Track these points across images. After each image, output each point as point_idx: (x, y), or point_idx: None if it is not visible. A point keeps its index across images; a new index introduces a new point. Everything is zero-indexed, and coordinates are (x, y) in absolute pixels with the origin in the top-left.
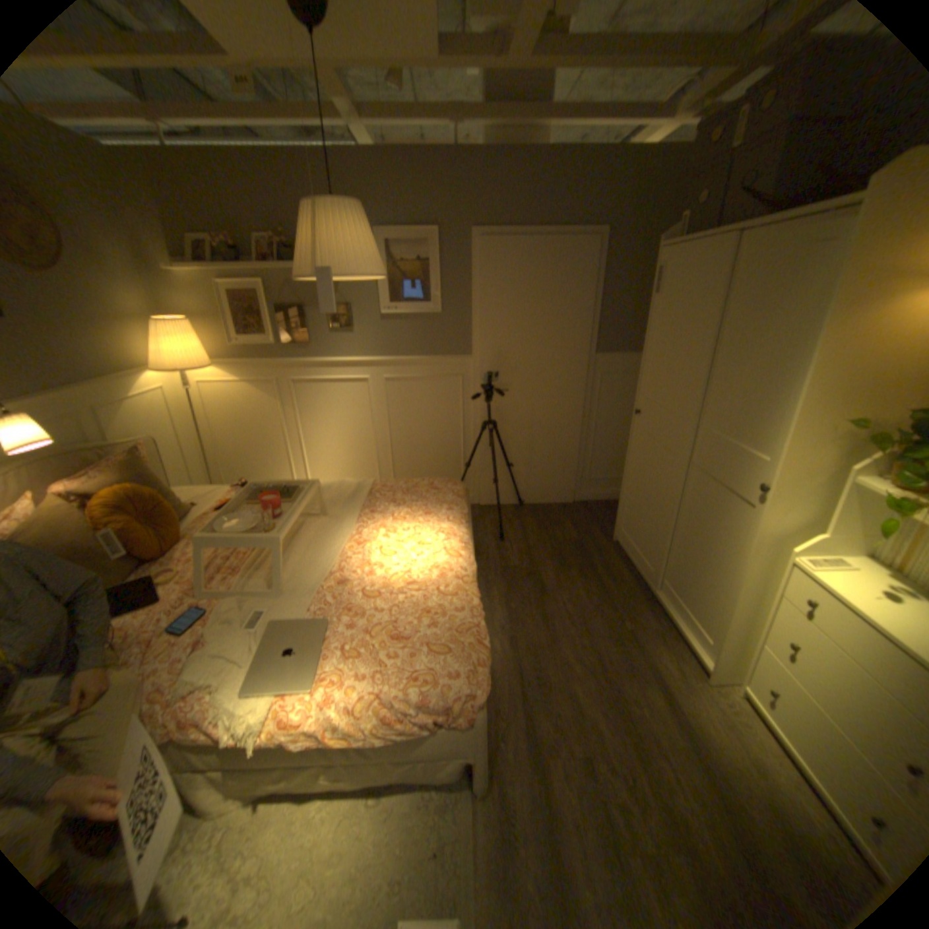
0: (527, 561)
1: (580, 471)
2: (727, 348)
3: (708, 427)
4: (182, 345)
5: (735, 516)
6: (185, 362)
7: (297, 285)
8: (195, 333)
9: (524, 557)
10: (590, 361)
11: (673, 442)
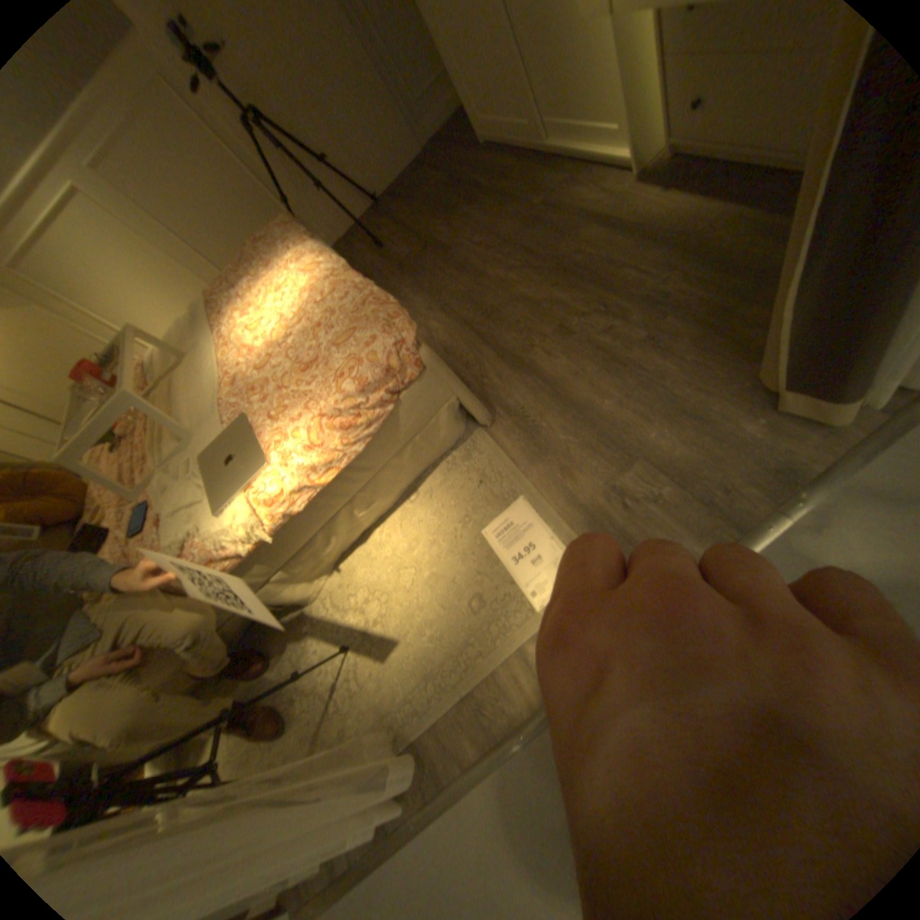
0: (414, 240)
1: (398, 98)
2: None
3: None
4: None
5: None
6: None
7: None
8: None
9: (409, 240)
10: None
11: None
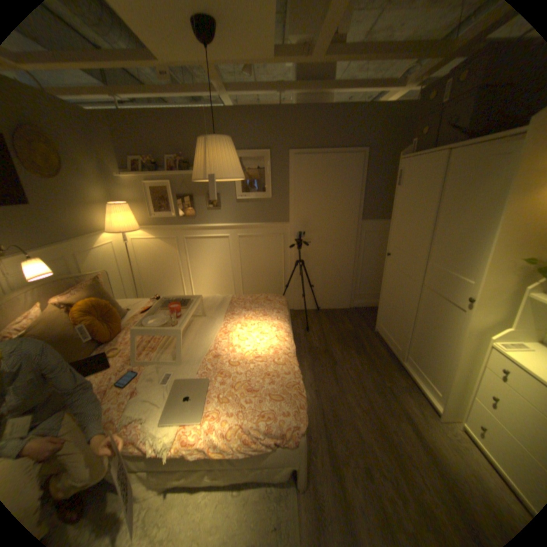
0: (323, 344)
1: (353, 290)
2: (444, 217)
3: (434, 263)
4: (124, 218)
5: (453, 317)
6: (125, 227)
7: (189, 183)
8: (131, 211)
9: (321, 341)
10: (358, 225)
11: (412, 272)
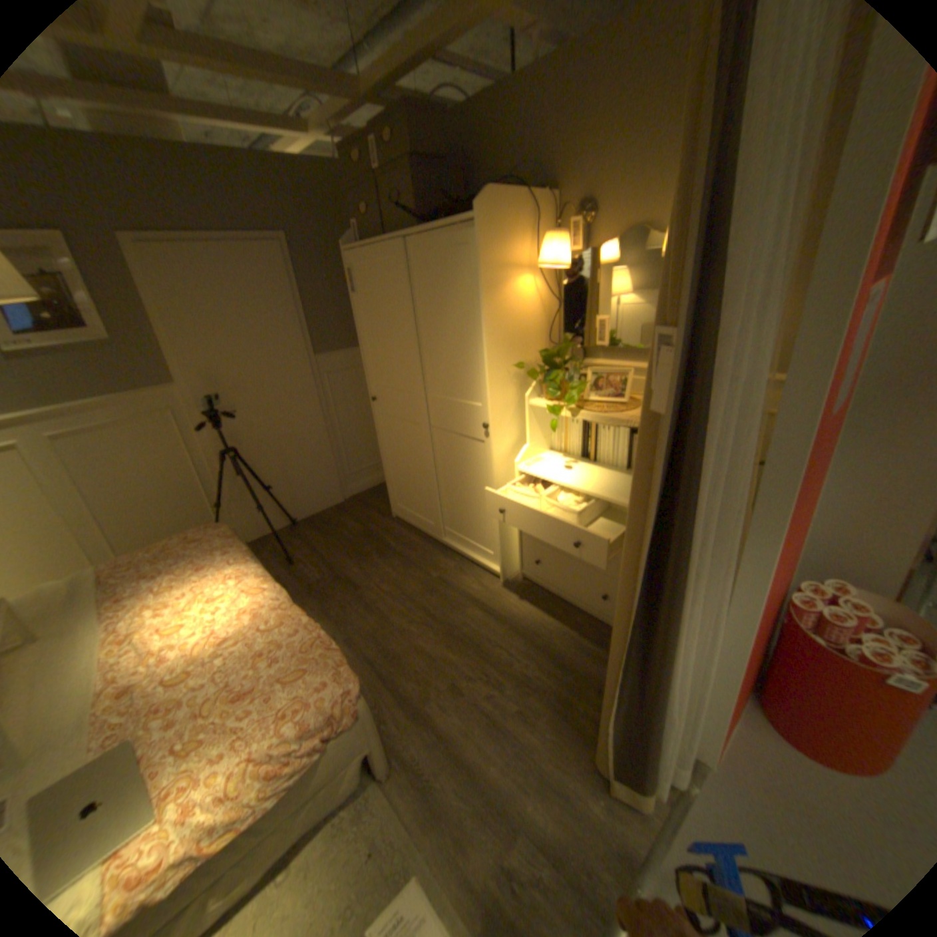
0: (326, 571)
1: (340, 470)
2: (426, 332)
3: (433, 395)
4: None
5: (474, 455)
6: None
7: None
8: None
9: (321, 568)
10: (312, 364)
11: (412, 416)
